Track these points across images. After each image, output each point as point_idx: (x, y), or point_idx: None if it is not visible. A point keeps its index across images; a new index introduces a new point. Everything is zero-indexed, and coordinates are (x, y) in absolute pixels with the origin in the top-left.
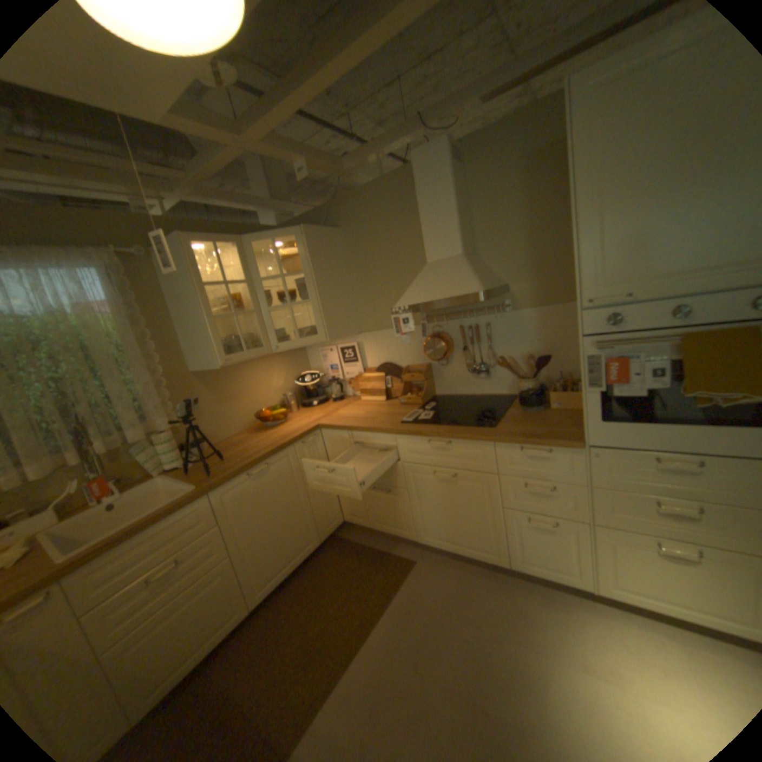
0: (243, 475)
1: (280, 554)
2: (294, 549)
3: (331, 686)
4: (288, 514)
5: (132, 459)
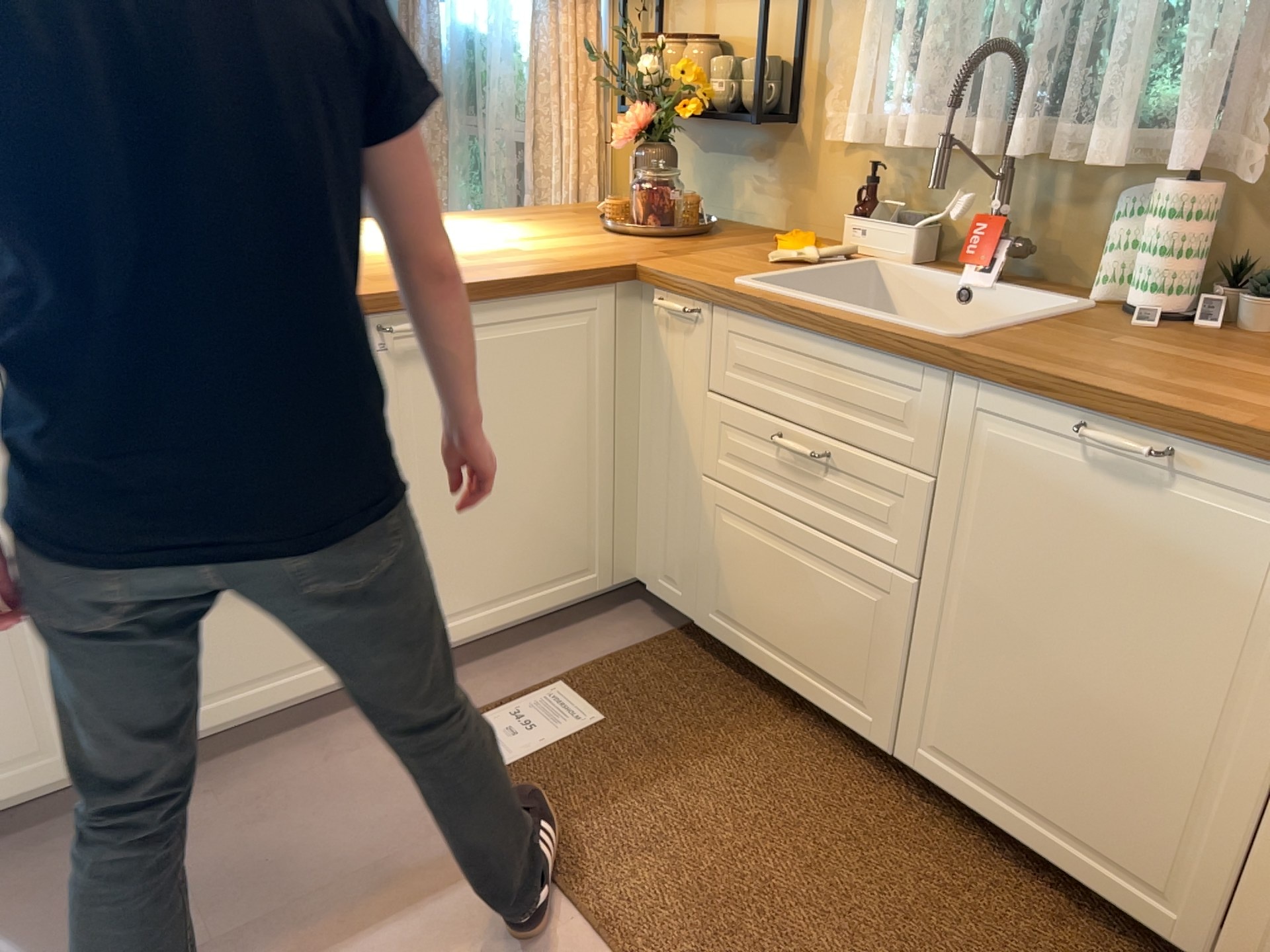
0: (1071, 414)
1: (1040, 764)
2: (1092, 823)
3: (620, 946)
4: (1145, 706)
5: (1112, 226)
